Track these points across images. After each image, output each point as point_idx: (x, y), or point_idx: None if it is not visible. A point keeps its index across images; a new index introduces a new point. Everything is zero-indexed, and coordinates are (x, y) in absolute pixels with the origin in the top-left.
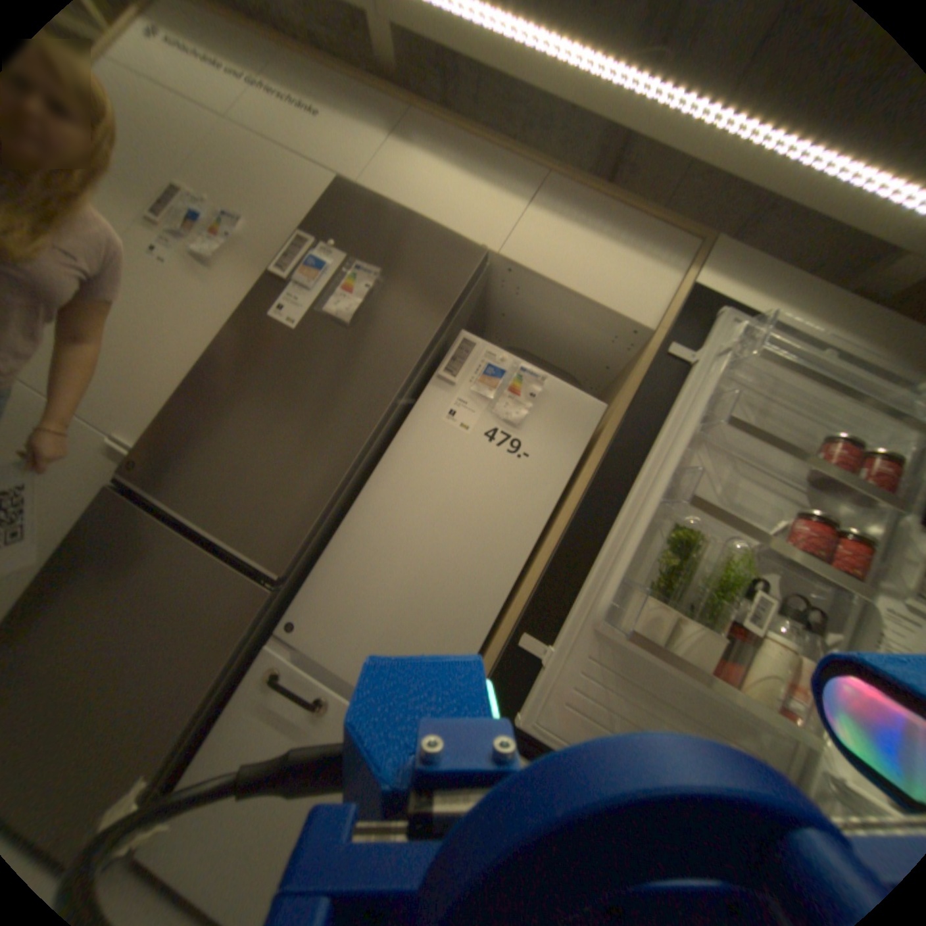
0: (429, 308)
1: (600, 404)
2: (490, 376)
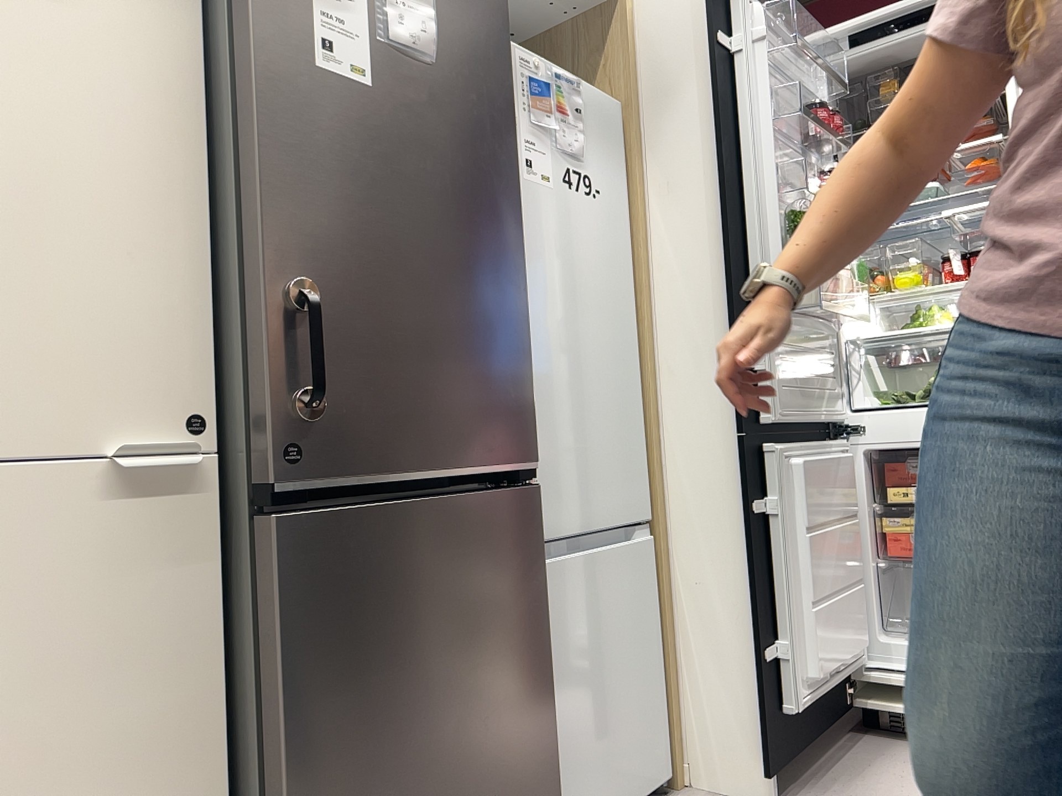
0: (490, 1)
1: (618, 100)
2: (539, 91)
